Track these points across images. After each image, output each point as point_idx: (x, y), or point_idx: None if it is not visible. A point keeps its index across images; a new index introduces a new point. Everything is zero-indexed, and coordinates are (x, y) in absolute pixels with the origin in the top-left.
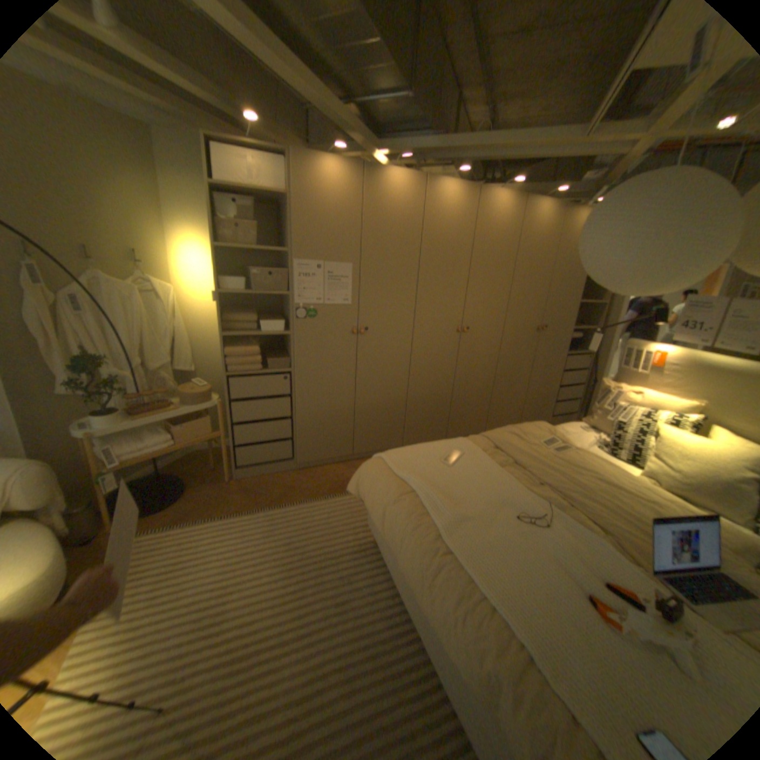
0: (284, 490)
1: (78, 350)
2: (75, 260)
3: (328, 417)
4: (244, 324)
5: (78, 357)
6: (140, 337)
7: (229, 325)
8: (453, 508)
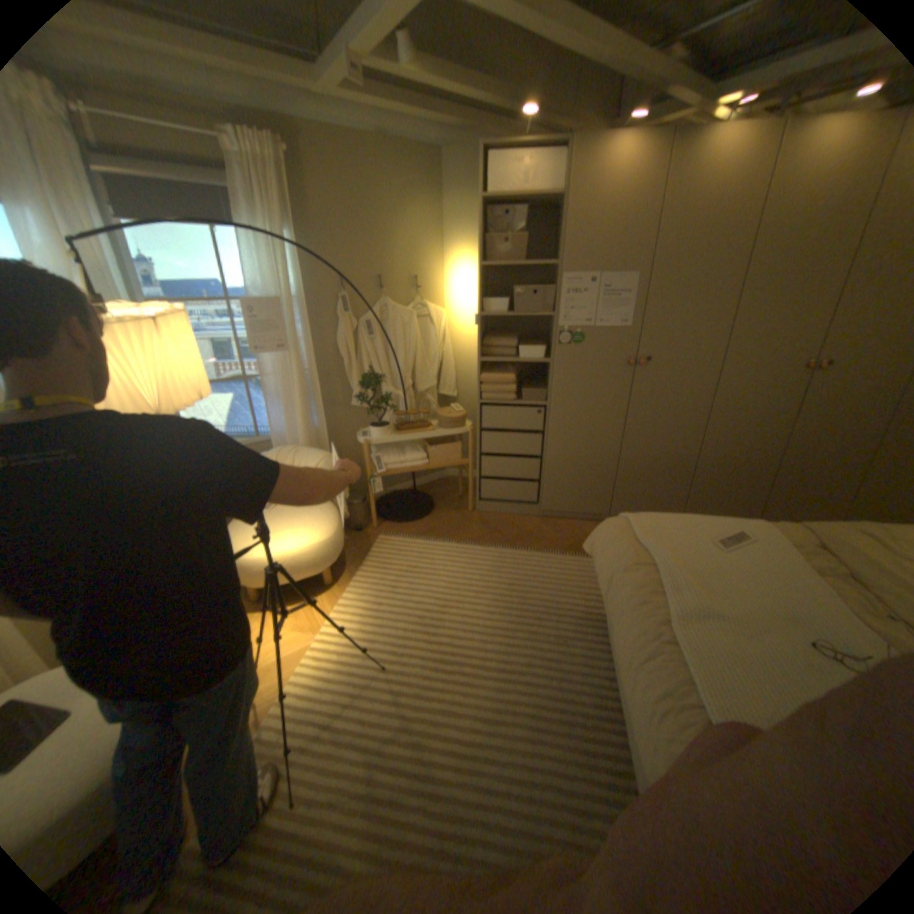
0: (521, 533)
1: (368, 370)
2: (372, 290)
3: (583, 464)
4: (503, 350)
5: (366, 375)
6: (413, 360)
7: (488, 351)
8: (703, 599)
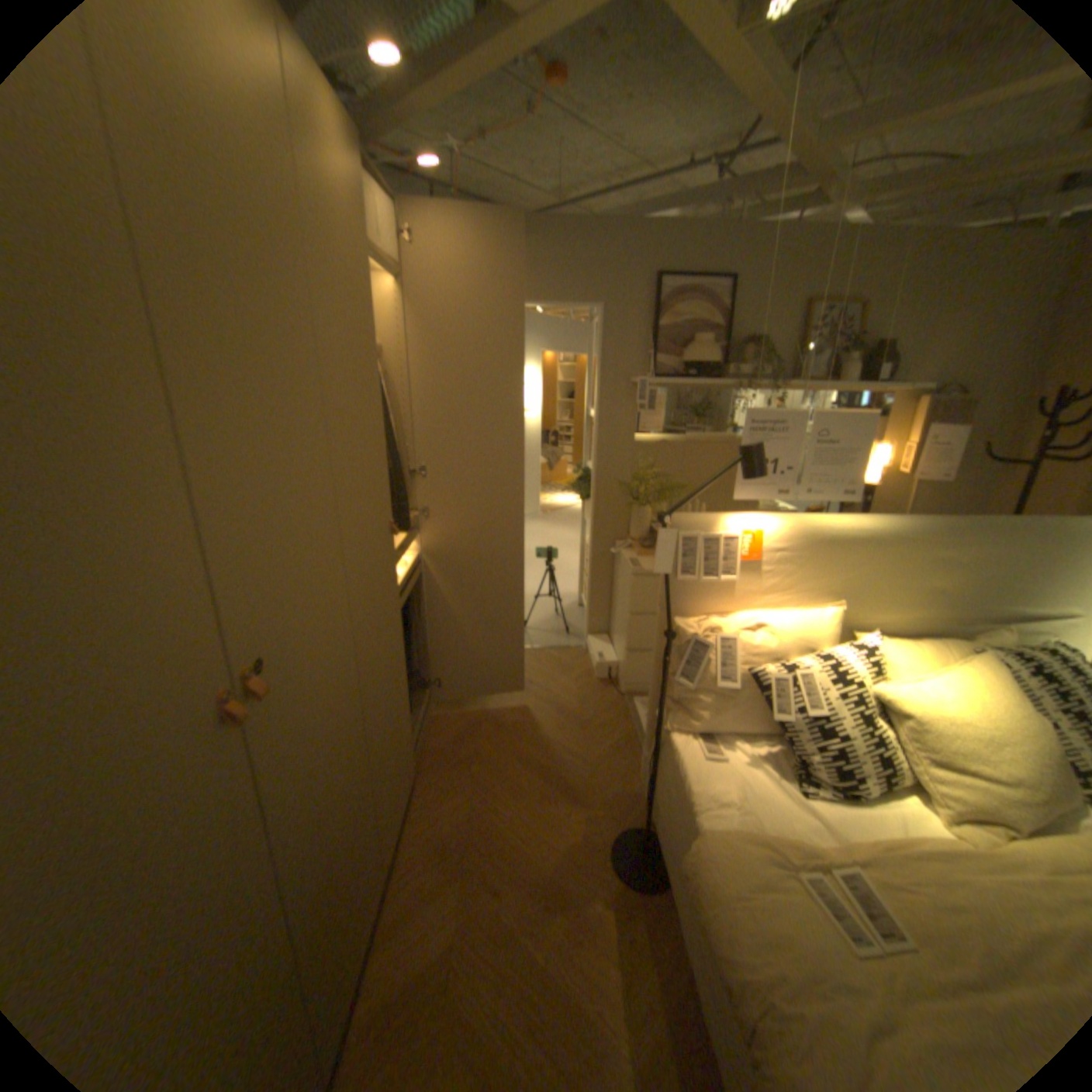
0: None
1: None
2: None
3: None
4: None
5: None
6: None
7: None
8: None
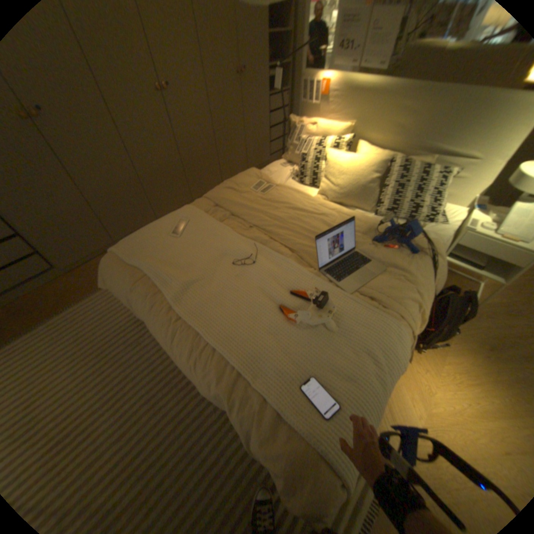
0: (56, 298)
1: None
2: None
3: (61, 221)
4: None
5: None
6: None
7: None
8: (179, 279)
